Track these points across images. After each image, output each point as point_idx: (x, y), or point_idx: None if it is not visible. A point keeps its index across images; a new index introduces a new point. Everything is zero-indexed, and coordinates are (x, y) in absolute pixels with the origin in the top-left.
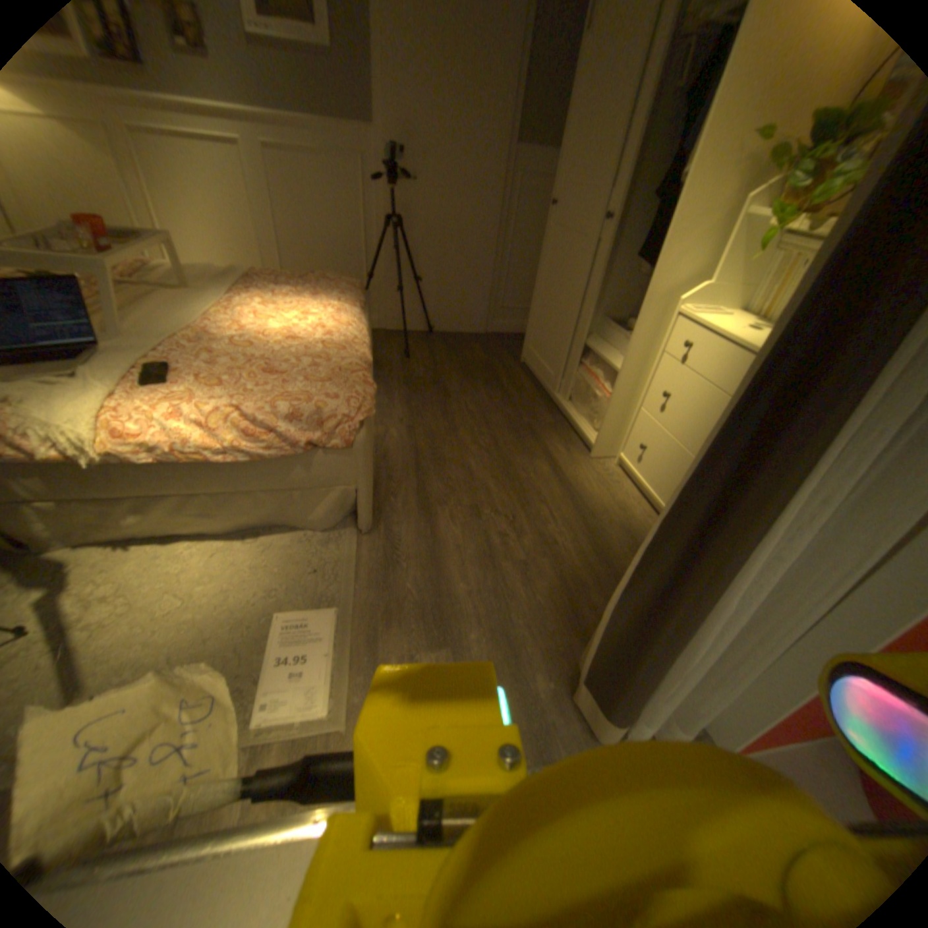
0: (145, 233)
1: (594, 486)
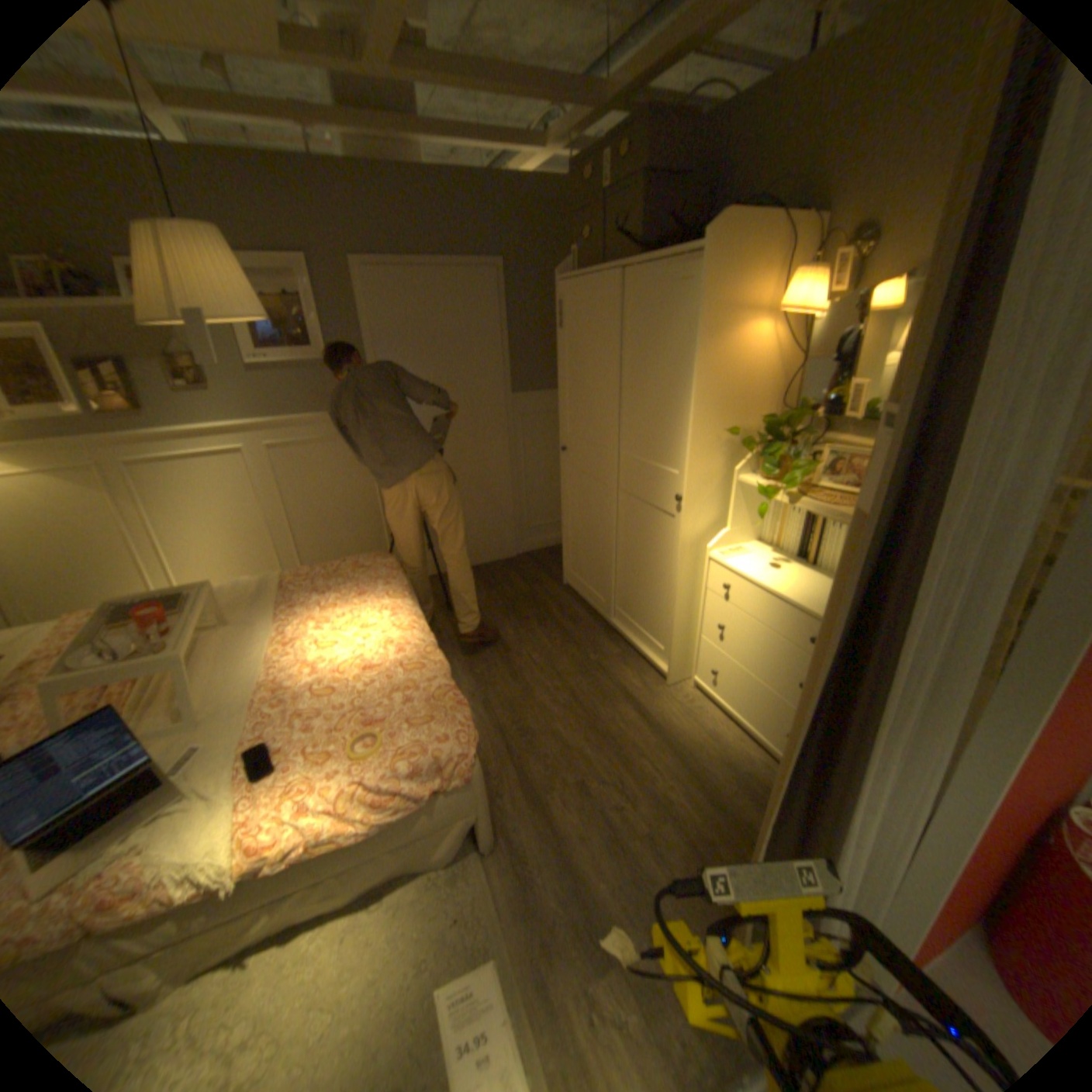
0: (186, 593)
1: (681, 721)
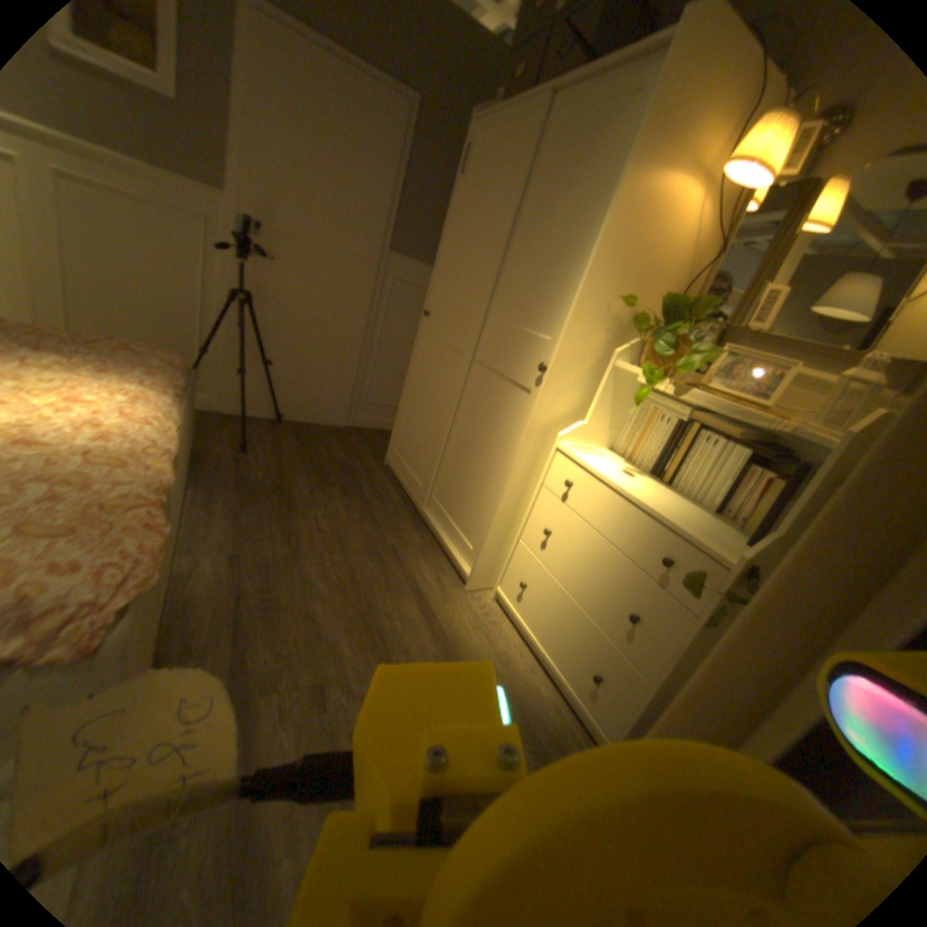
0: None
1: (470, 633)
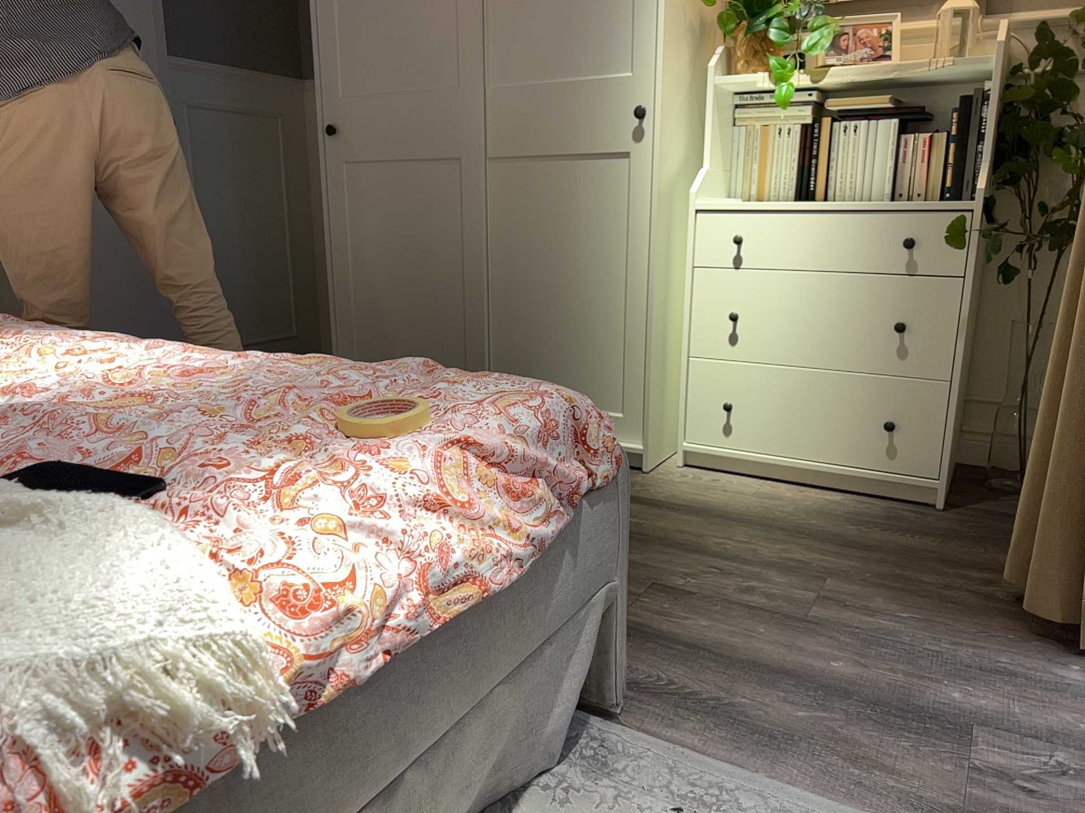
0: None
1: (709, 498)
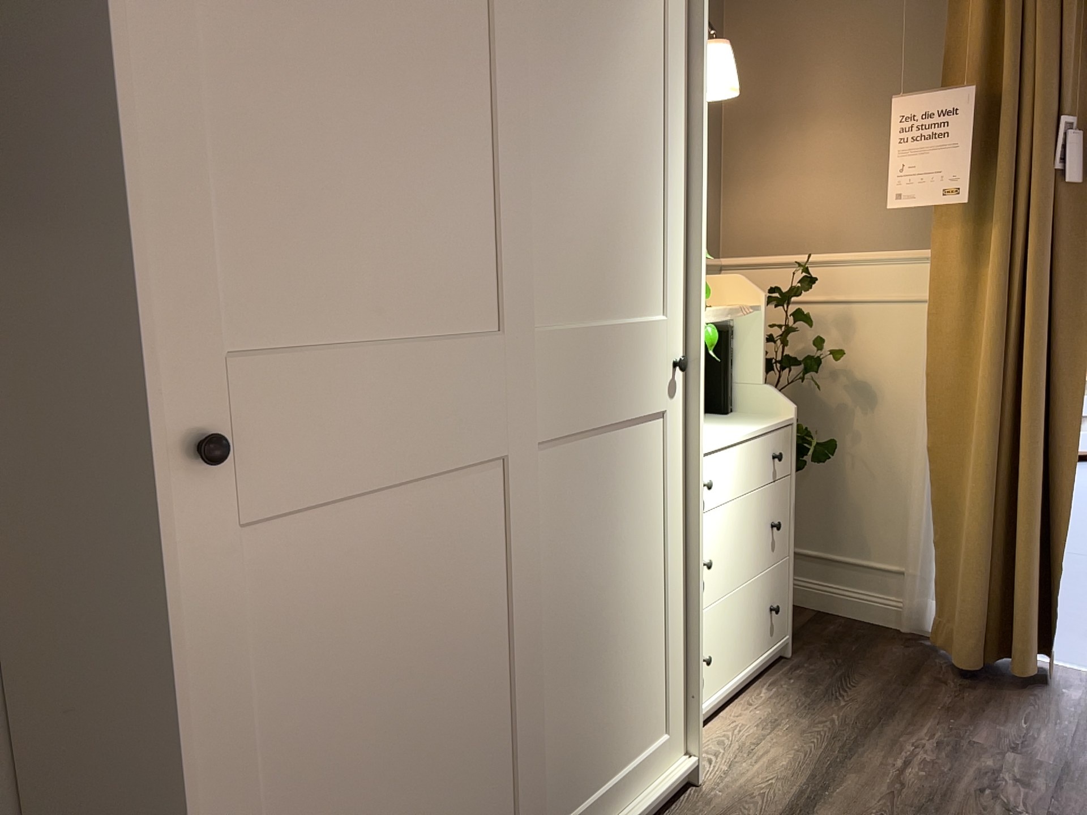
0: None
1: (777, 758)
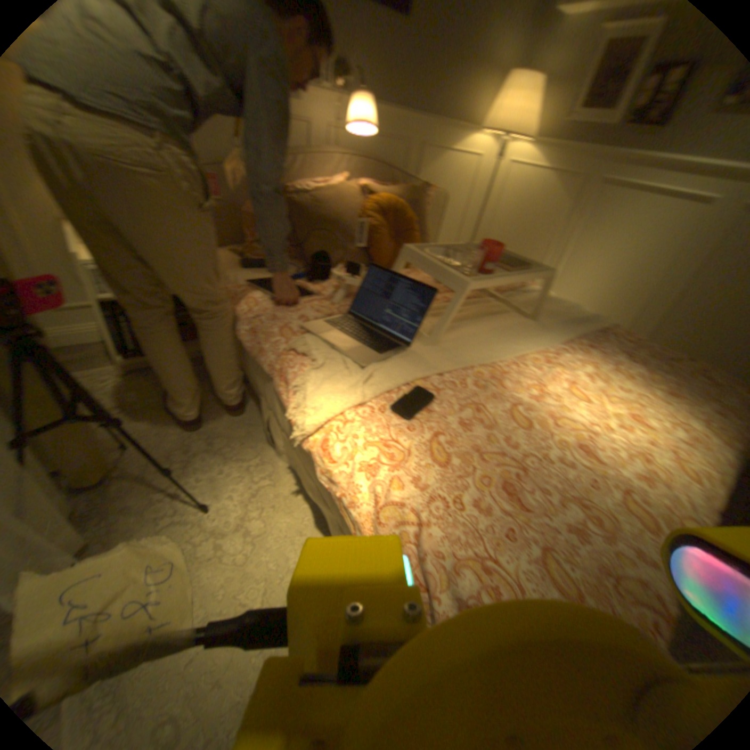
0: (534, 267)
1: None
